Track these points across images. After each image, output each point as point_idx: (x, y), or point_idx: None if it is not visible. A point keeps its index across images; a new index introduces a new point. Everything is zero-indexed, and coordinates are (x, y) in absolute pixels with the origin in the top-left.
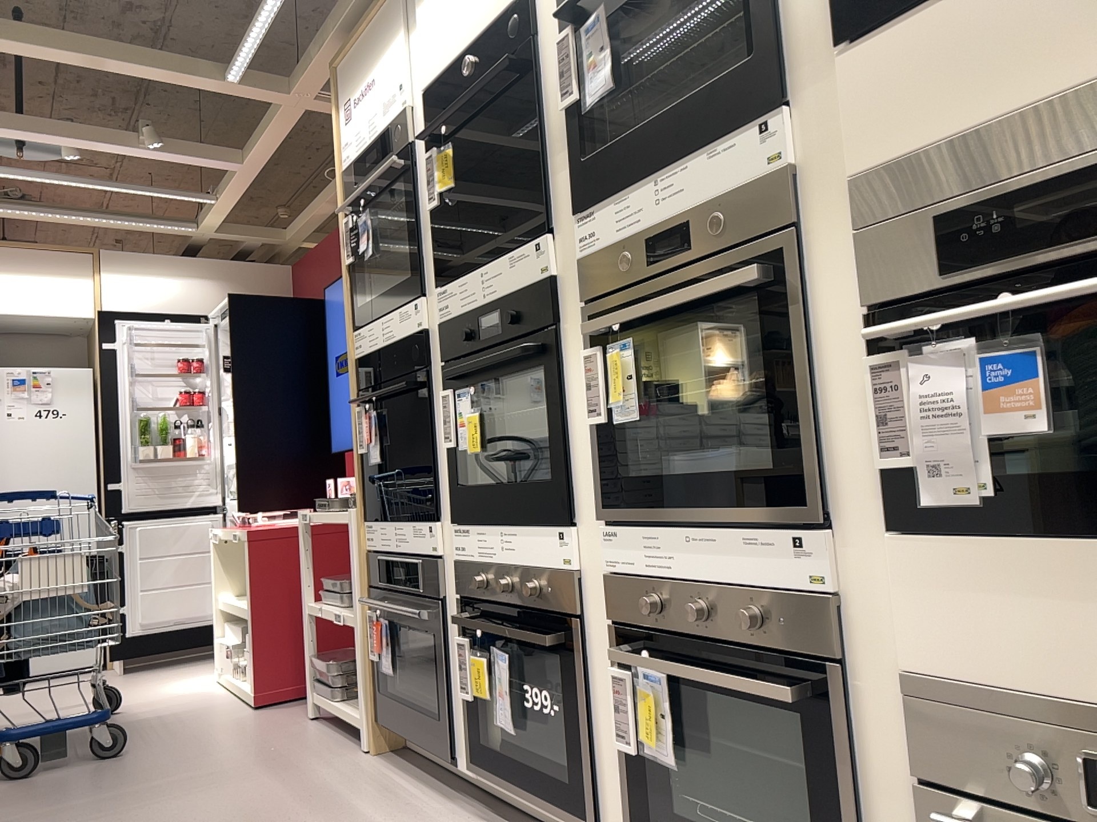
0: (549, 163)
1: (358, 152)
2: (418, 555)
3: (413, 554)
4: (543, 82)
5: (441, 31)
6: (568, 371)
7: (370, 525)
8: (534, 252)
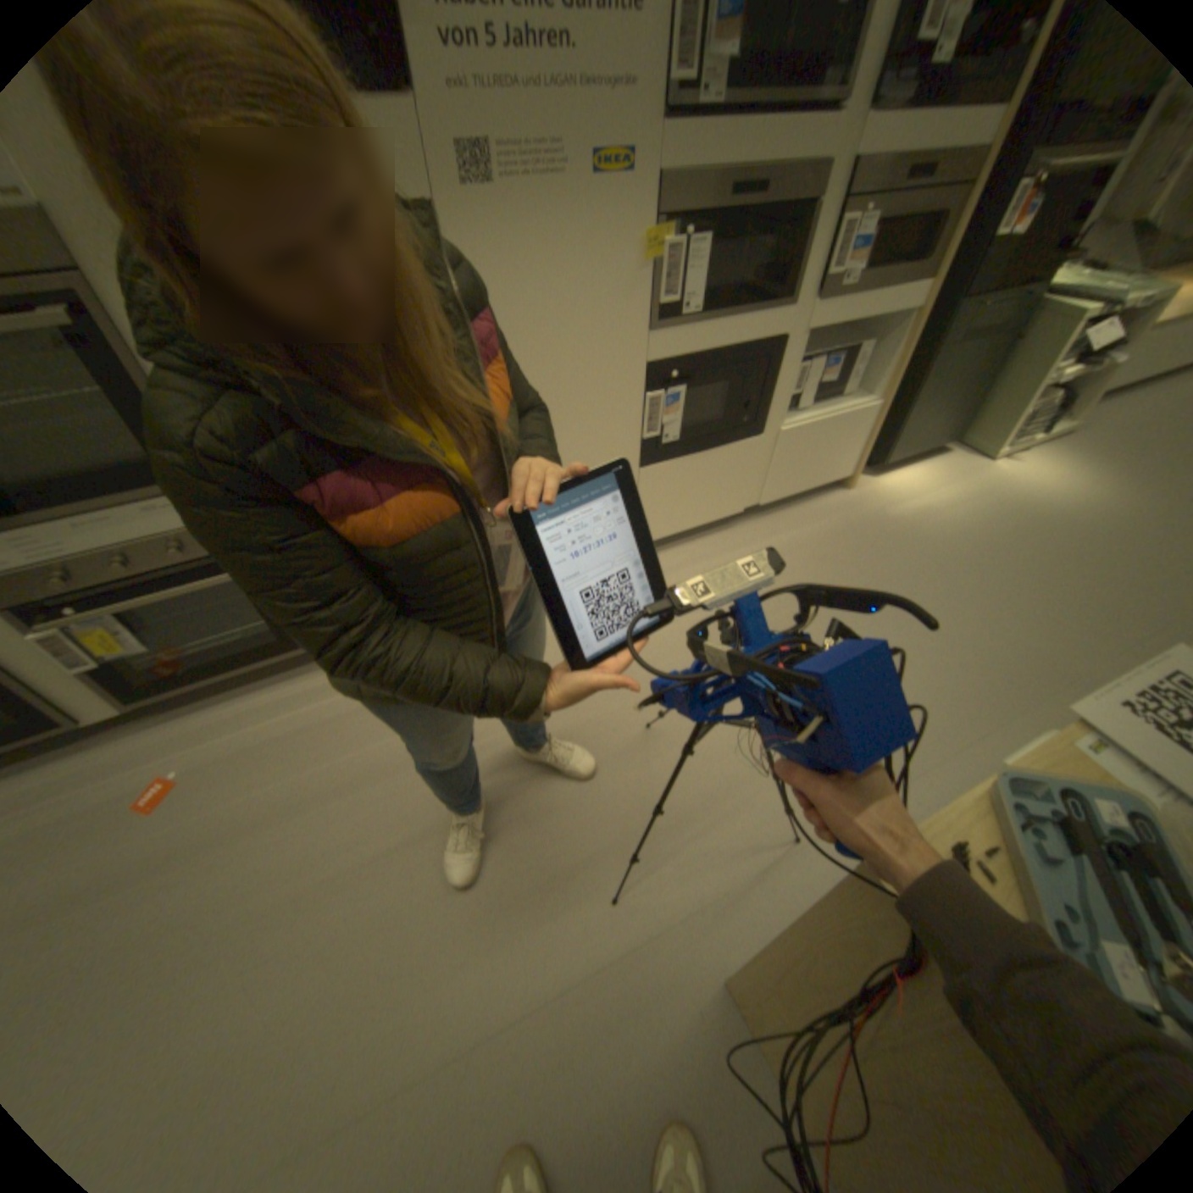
0: None
1: None
2: None
3: None
4: None
5: None
6: None
7: None
8: None
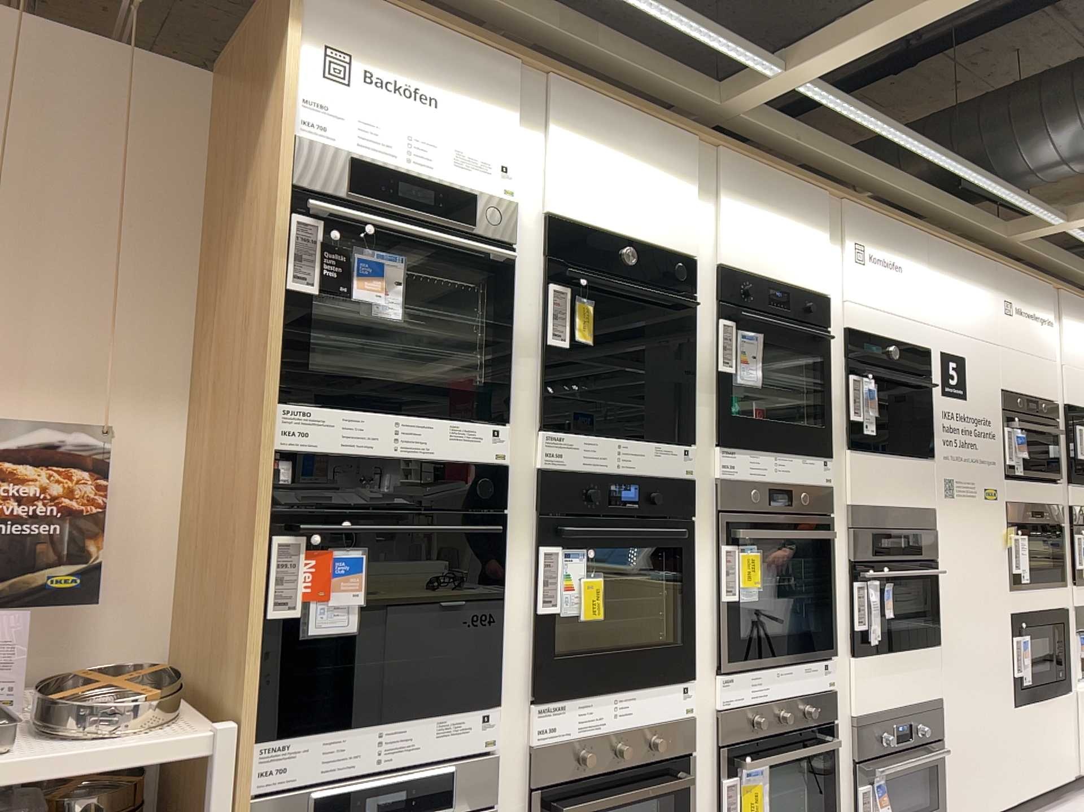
0: (695, 395)
1: (373, 155)
2: (445, 760)
3: (427, 762)
4: (696, 332)
5: (595, 188)
6: (695, 557)
7: (282, 744)
8: (684, 457)
